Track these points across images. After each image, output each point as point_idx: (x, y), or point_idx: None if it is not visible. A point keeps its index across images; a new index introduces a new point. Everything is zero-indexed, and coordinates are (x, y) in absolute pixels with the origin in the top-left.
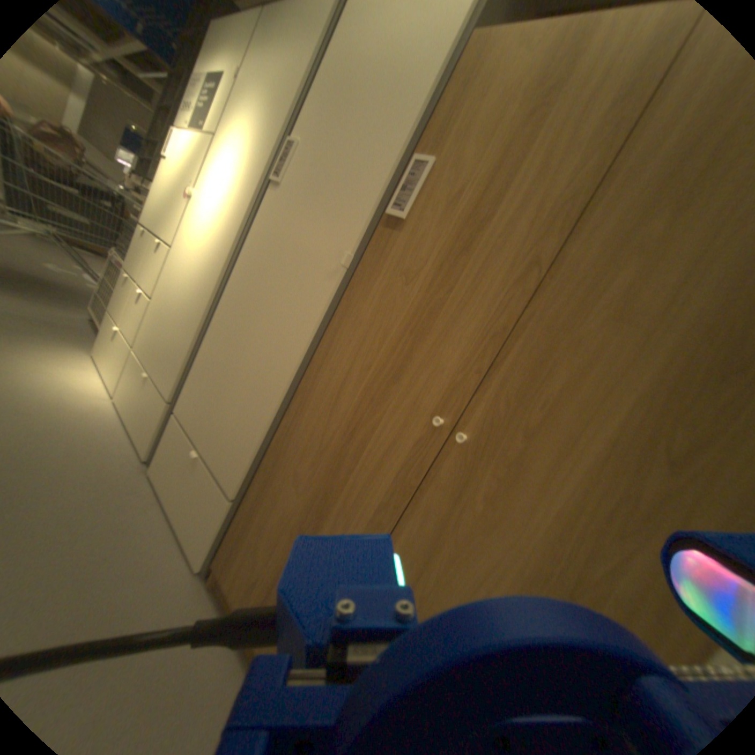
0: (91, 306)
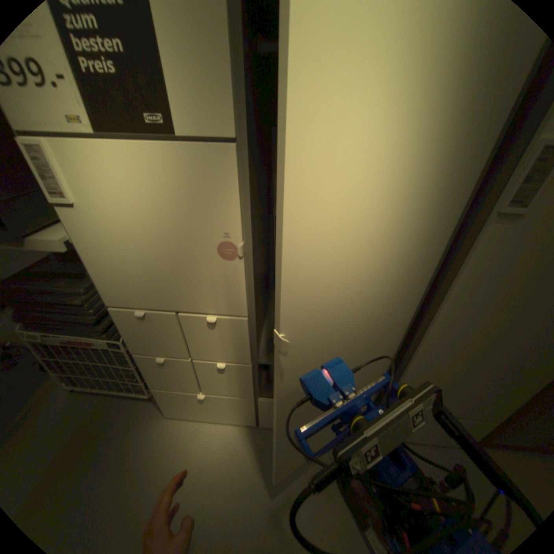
0: (67, 381)
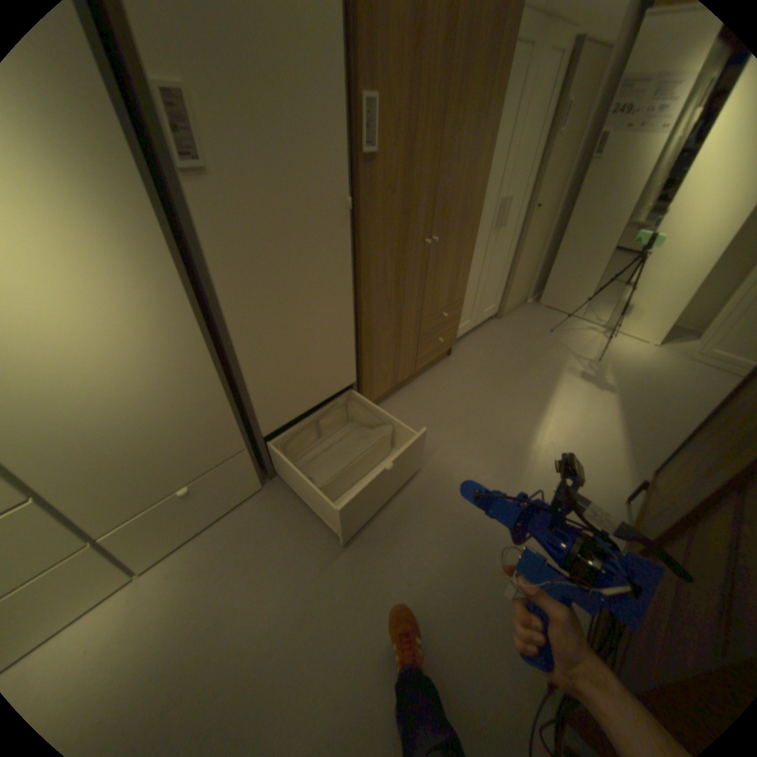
0: None
